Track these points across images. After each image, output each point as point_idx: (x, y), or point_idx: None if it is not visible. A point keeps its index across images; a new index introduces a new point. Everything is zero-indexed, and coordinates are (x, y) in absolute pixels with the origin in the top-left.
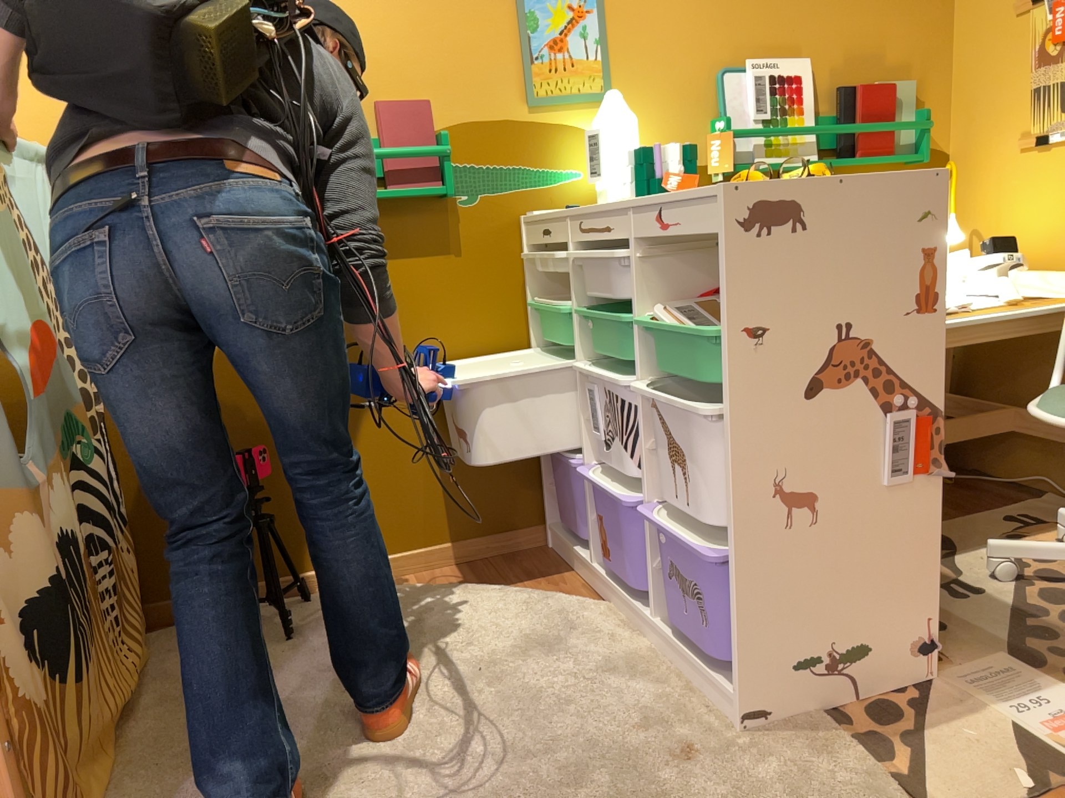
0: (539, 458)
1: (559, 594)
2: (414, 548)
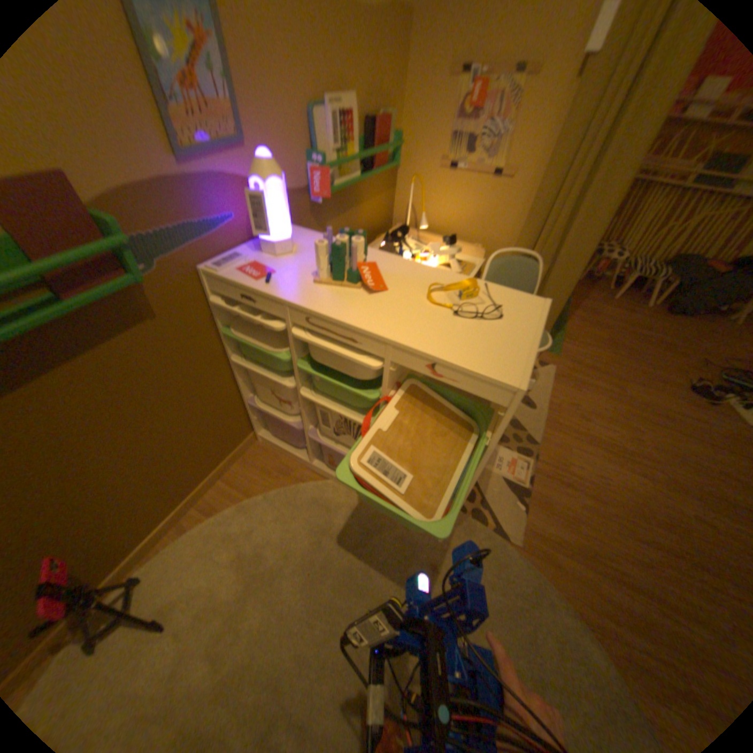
0: (244, 406)
1: (298, 481)
2: (188, 496)
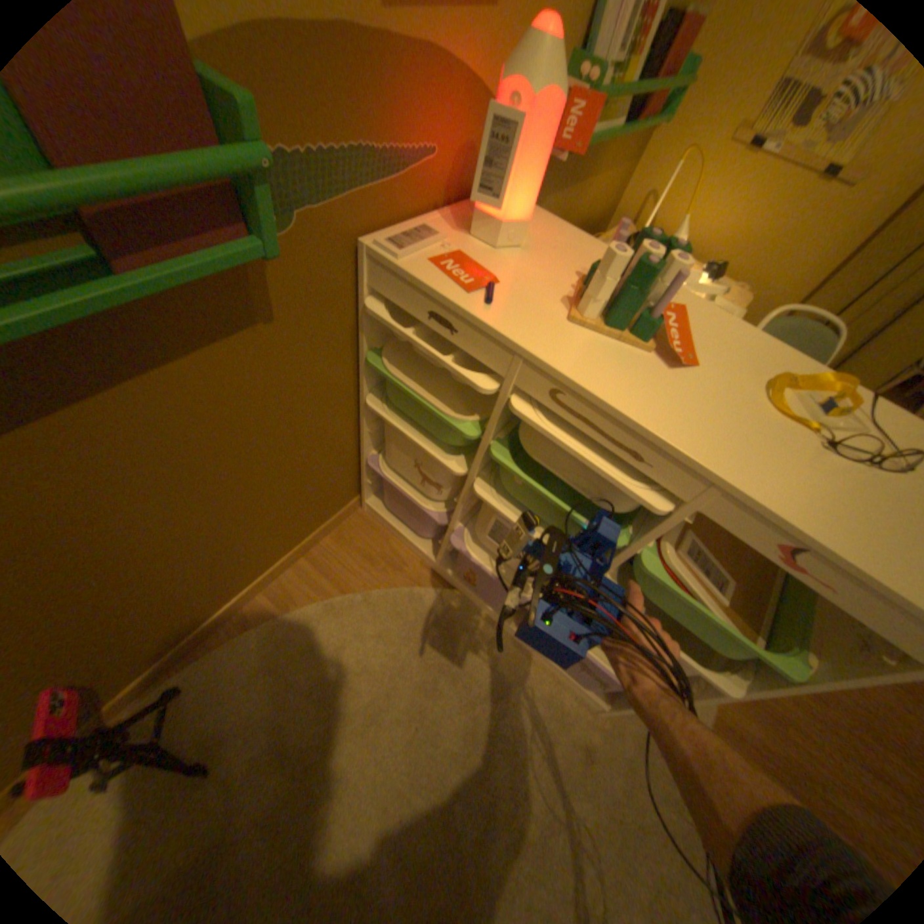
0: (359, 464)
1: (414, 583)
2: (261, 578)
